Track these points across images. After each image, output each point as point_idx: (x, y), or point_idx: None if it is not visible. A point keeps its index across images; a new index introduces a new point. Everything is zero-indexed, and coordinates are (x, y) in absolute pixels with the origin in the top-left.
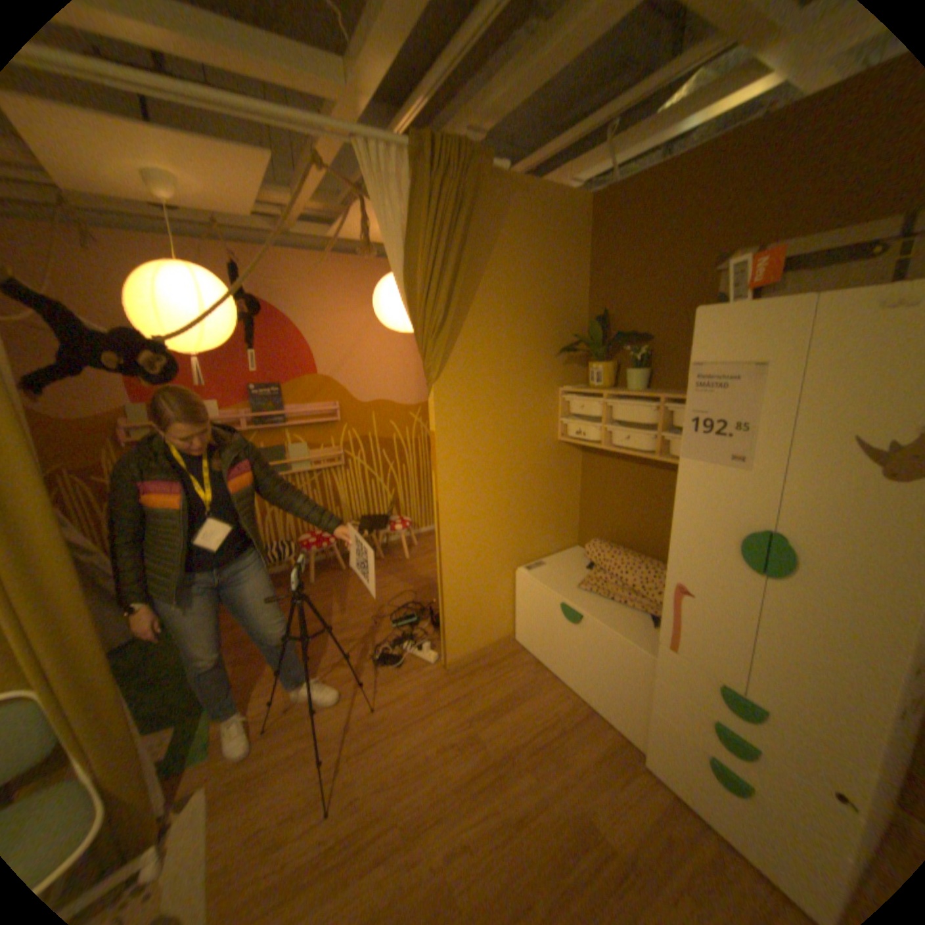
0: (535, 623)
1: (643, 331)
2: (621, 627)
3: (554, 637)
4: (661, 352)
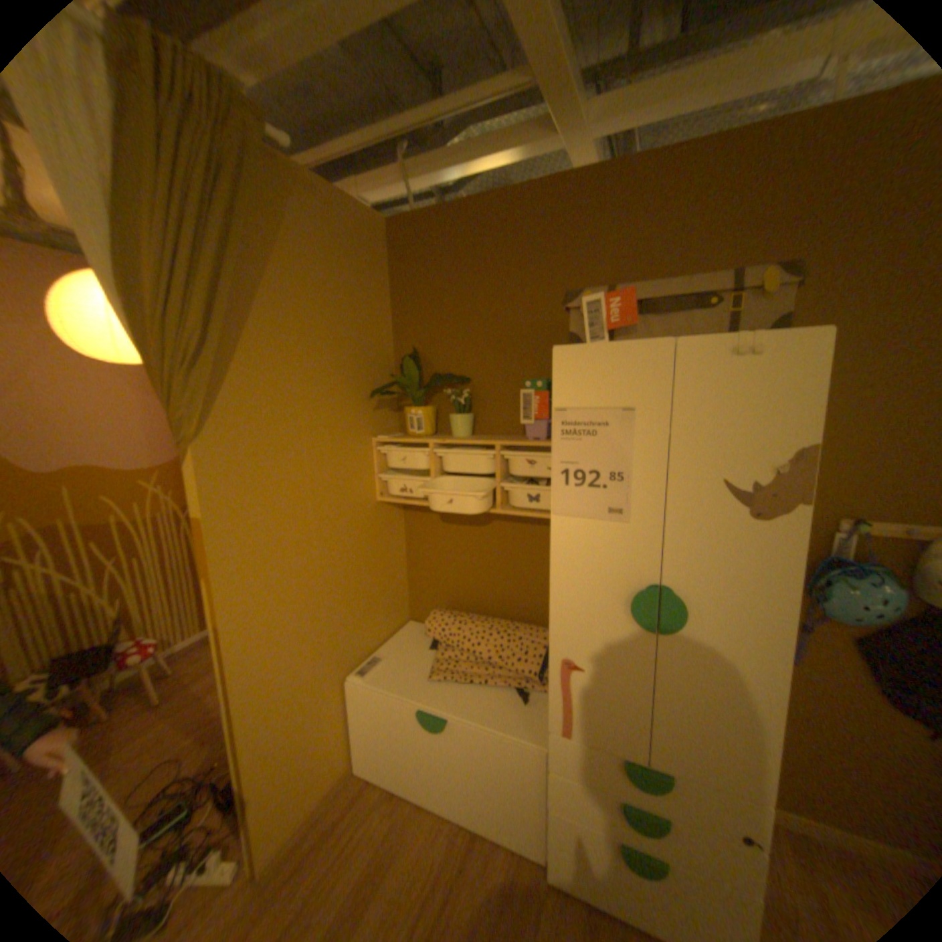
0: (380, 745)
1: (460, 374)
2: (491, 719)
3: (408, 757)
4: (481, 397)
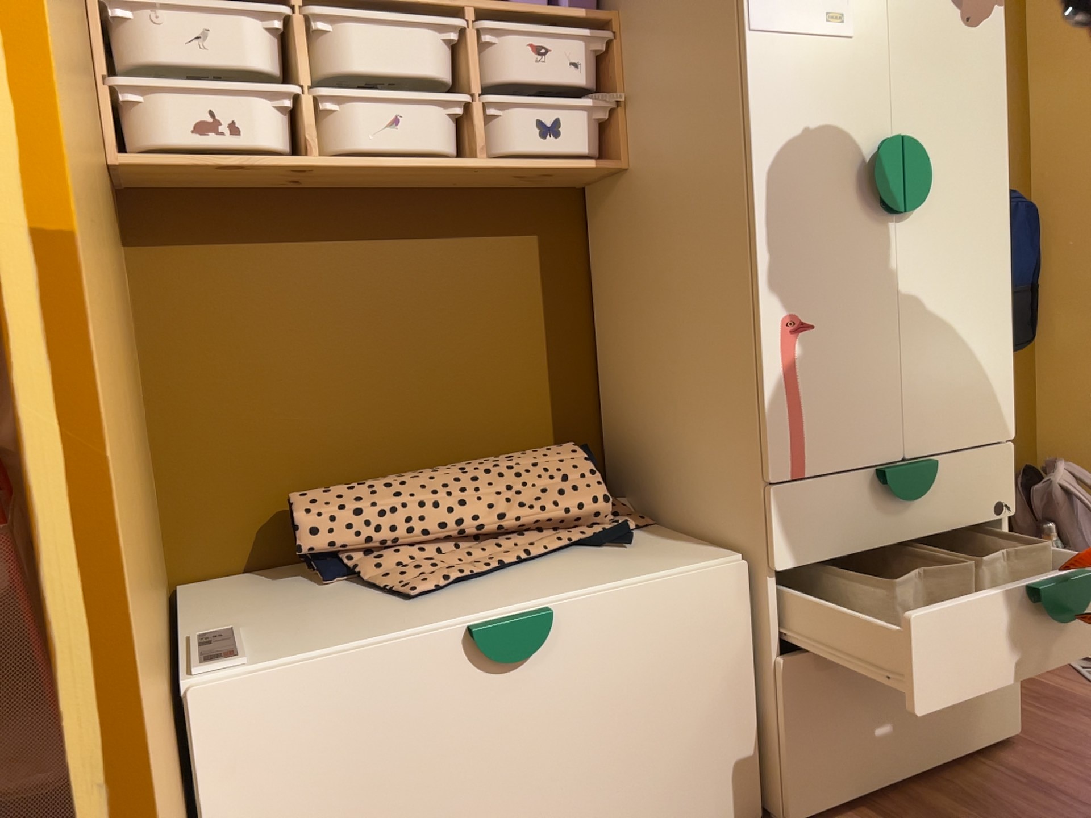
0: None
1: None
2: (614, 574)
3: (441, 801)
4: None
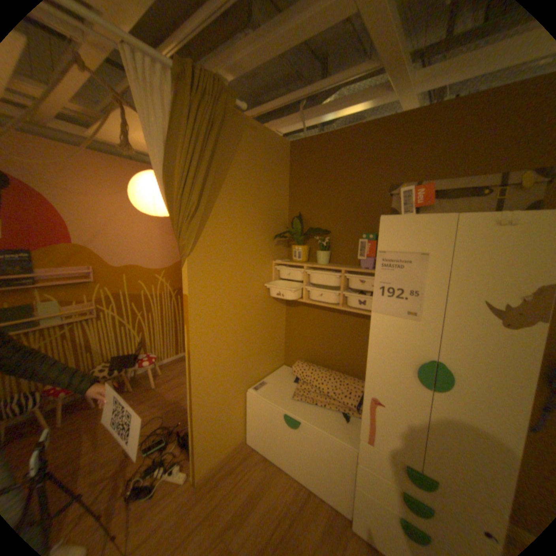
0: (263, 430)
1: (325, 228)
2: (327, 427)
3: (277, 440)
4: (336, 242)
